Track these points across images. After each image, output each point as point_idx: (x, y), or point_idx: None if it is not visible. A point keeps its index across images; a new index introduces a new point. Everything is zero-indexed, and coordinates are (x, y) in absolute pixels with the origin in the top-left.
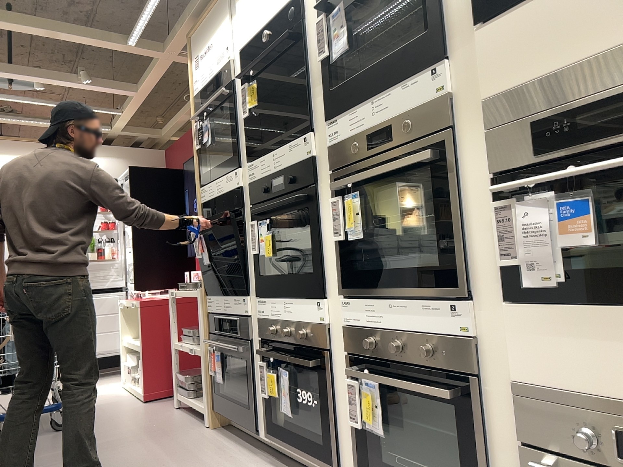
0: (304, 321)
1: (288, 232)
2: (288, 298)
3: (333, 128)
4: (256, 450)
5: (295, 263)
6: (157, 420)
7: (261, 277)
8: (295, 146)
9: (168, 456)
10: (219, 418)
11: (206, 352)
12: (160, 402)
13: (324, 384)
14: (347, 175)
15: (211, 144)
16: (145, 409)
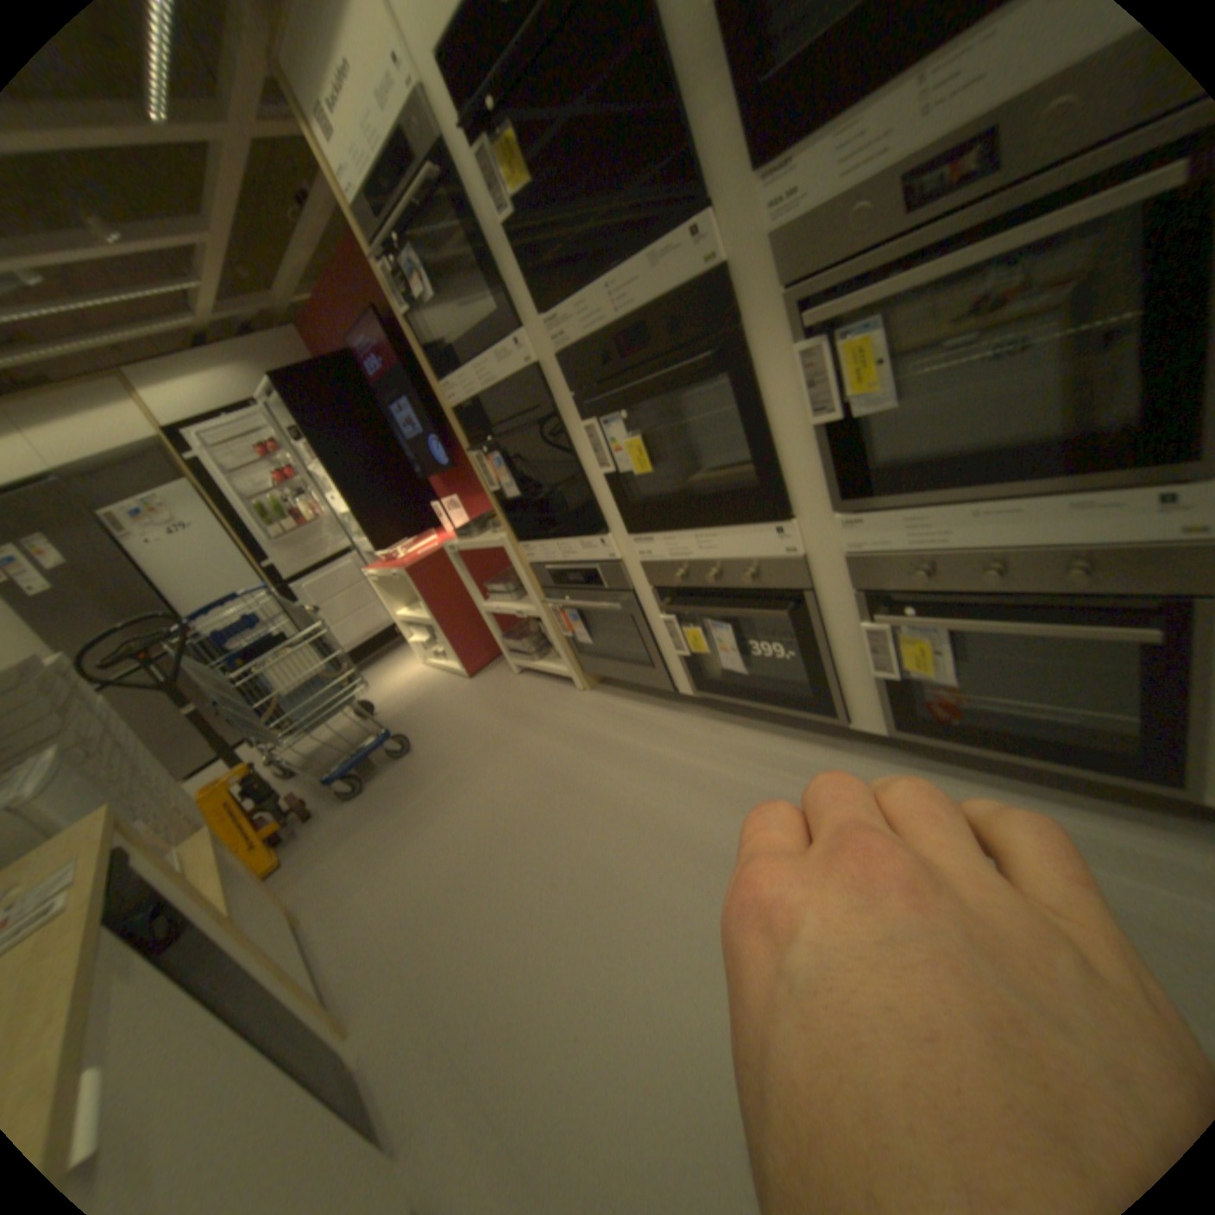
0: (749, 554)
1: (649, 416)
2: (702, 526)
3: (783, 181)
4: (674, 703)
5: (688, 466)
6: (510, 700)
7: (631, 503)
8: (667, 252)
9: (571, 748)
10: (592, 675)
11: (547, 611)
12: (490, 670)
13: (808, 630)
14: (837, 284)
15: (427, 293)
16: (480, 687)
